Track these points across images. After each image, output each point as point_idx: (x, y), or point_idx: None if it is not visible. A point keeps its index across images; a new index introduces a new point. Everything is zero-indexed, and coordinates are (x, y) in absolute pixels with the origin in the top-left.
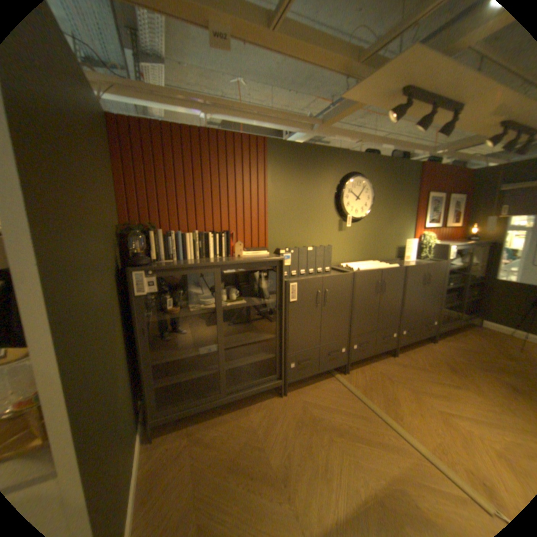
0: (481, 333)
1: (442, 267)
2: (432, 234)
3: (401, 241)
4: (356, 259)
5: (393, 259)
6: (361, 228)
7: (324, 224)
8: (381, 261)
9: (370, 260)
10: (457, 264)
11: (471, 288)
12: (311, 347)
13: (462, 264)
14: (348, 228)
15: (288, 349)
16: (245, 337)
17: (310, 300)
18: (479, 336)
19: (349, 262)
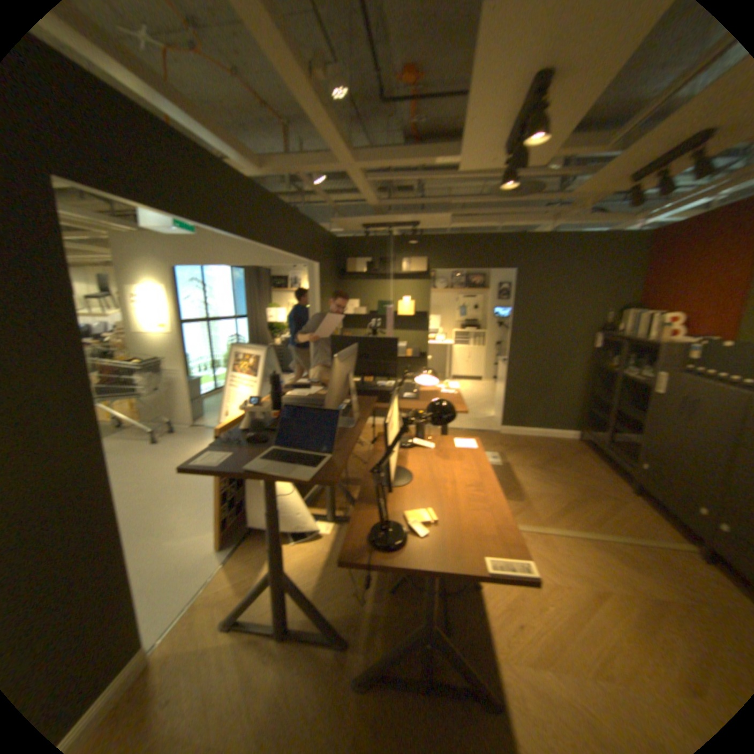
0: None
1: None
2: None
3: None
4: None
5: None
6: None
7: None
8: None
9: None
10: None
11: None
12: (666, 463)
13: None
14: None
15: (647, 444)
16: (639, 414)
17: (677, 402)
18: None
19: None
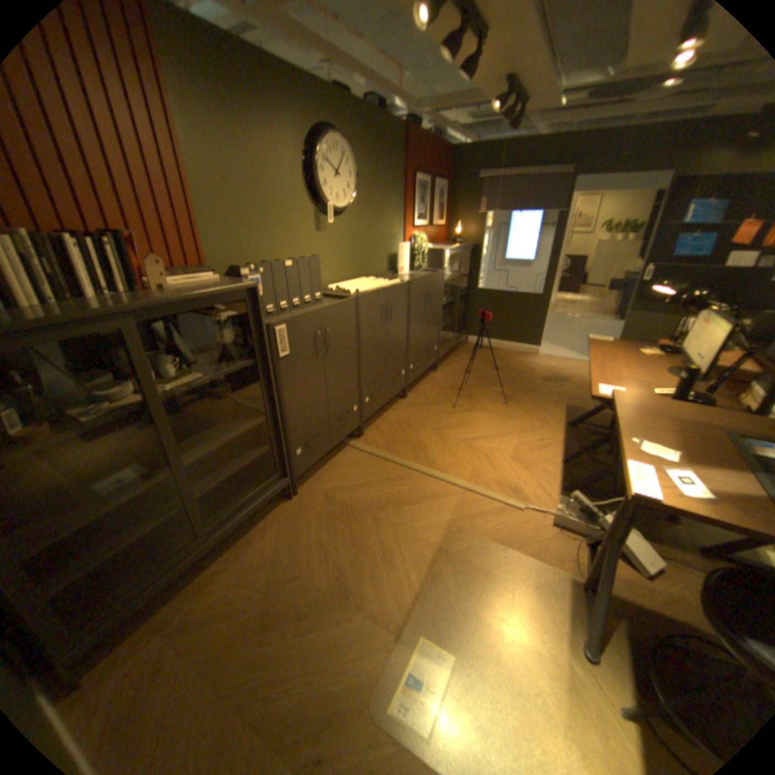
0: (467, 350)
1: (439, 279)
2: (422, 236)
3: (390, 247)
4: (344, 278)
5: (385, 274)
6: (344, 227)
7: (294, 220)
8: (373, 277)
9: (360, 277)
10: (447, 275)
11: (457, 301)
12: (317, 419)
13: (450, 273)
14: (328, 227)
15: (289, 431)
16: (214, 437)
17: (308, 349)
18: (467, 353)
19: (336, 283)
